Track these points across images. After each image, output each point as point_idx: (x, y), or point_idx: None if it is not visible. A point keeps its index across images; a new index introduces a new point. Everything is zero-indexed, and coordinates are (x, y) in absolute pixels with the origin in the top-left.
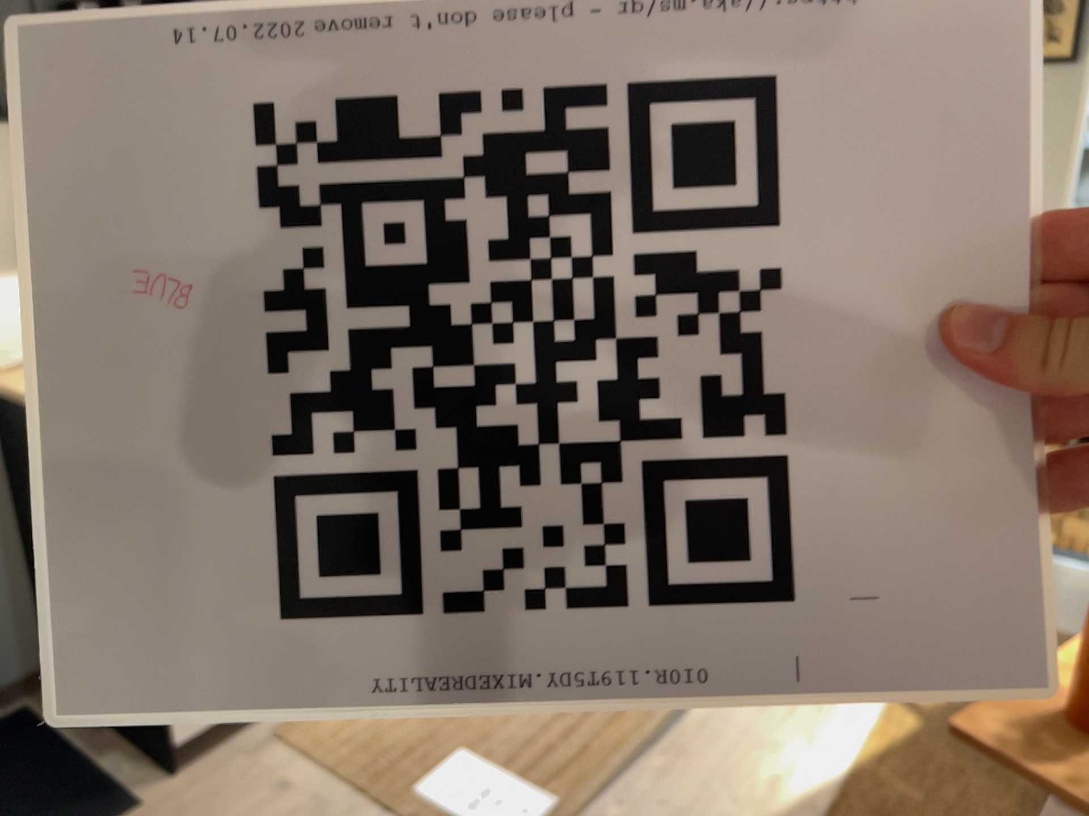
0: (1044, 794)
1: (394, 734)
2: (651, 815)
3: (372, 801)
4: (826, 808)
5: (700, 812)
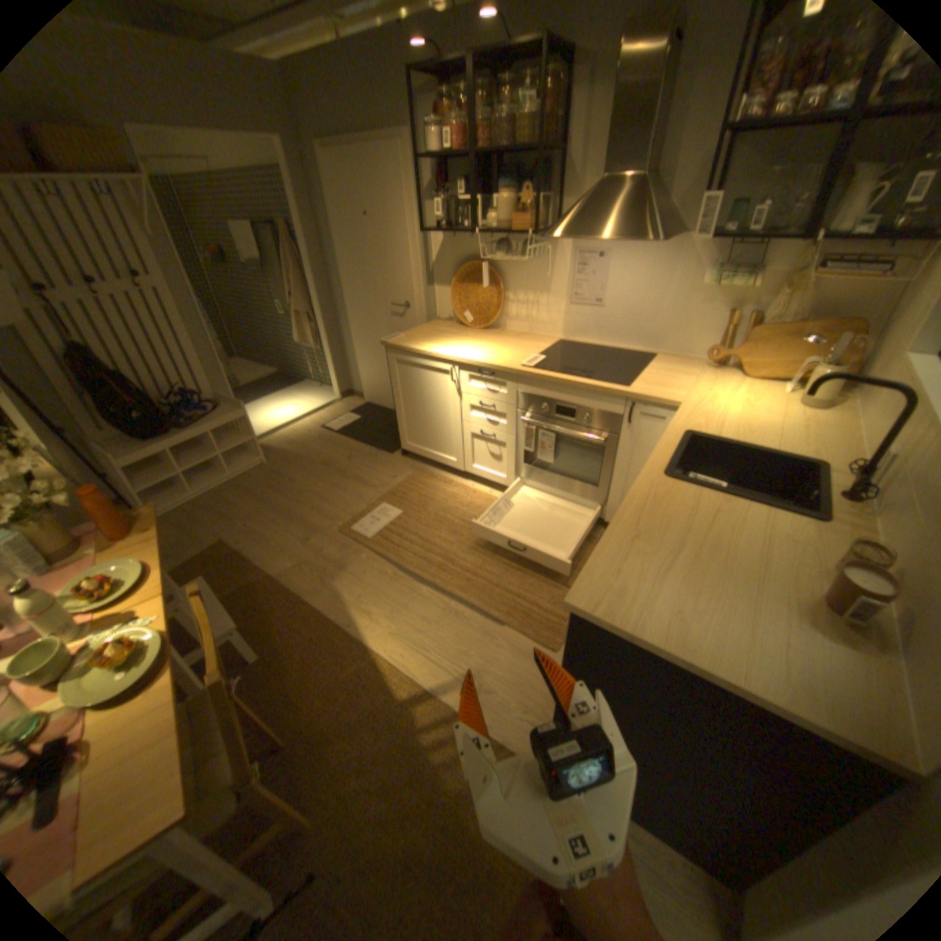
0: (328, 749)
1: (415, 494)
2: (361, 566)
3: (383, 494)
4: (349, 630)
5: (359, 582)
